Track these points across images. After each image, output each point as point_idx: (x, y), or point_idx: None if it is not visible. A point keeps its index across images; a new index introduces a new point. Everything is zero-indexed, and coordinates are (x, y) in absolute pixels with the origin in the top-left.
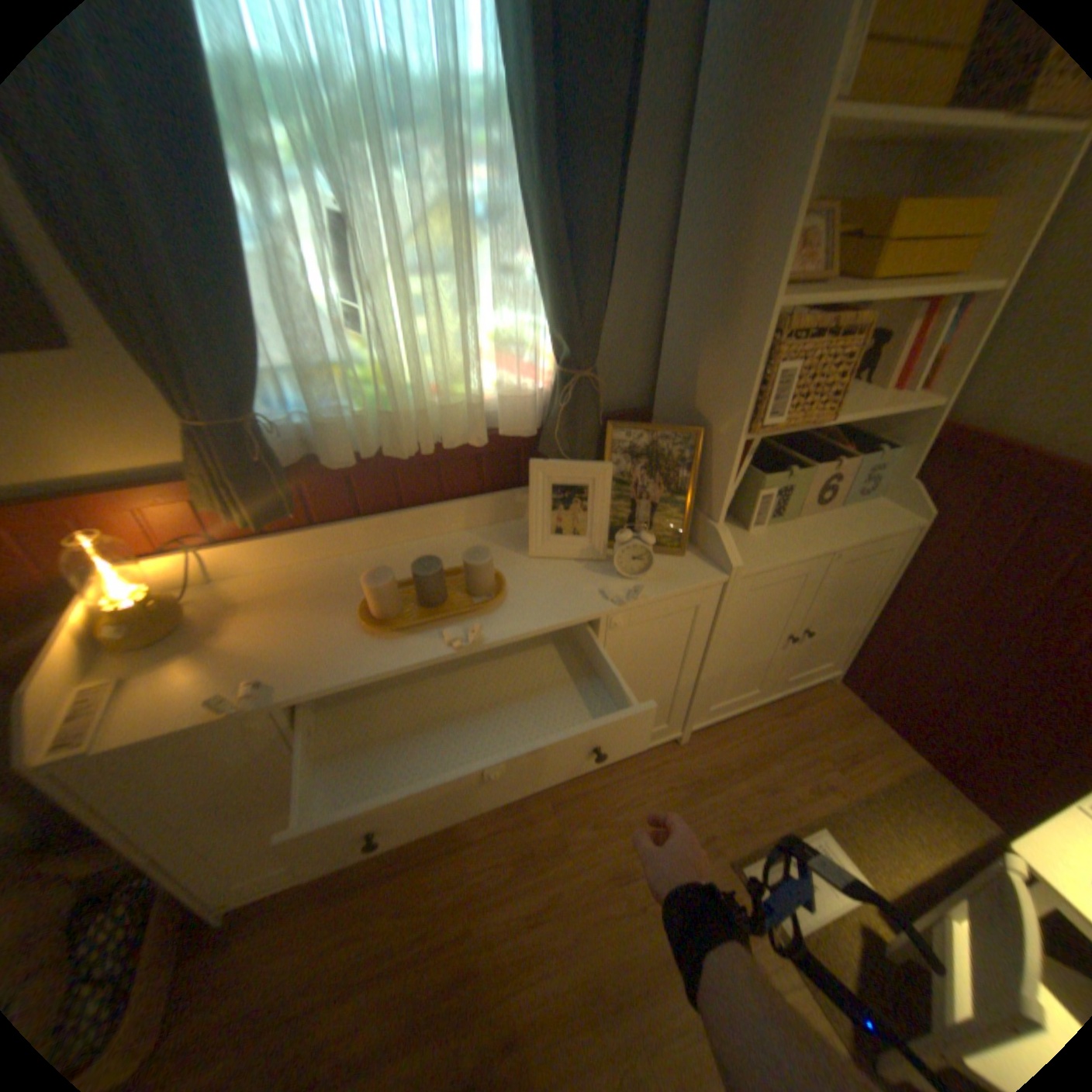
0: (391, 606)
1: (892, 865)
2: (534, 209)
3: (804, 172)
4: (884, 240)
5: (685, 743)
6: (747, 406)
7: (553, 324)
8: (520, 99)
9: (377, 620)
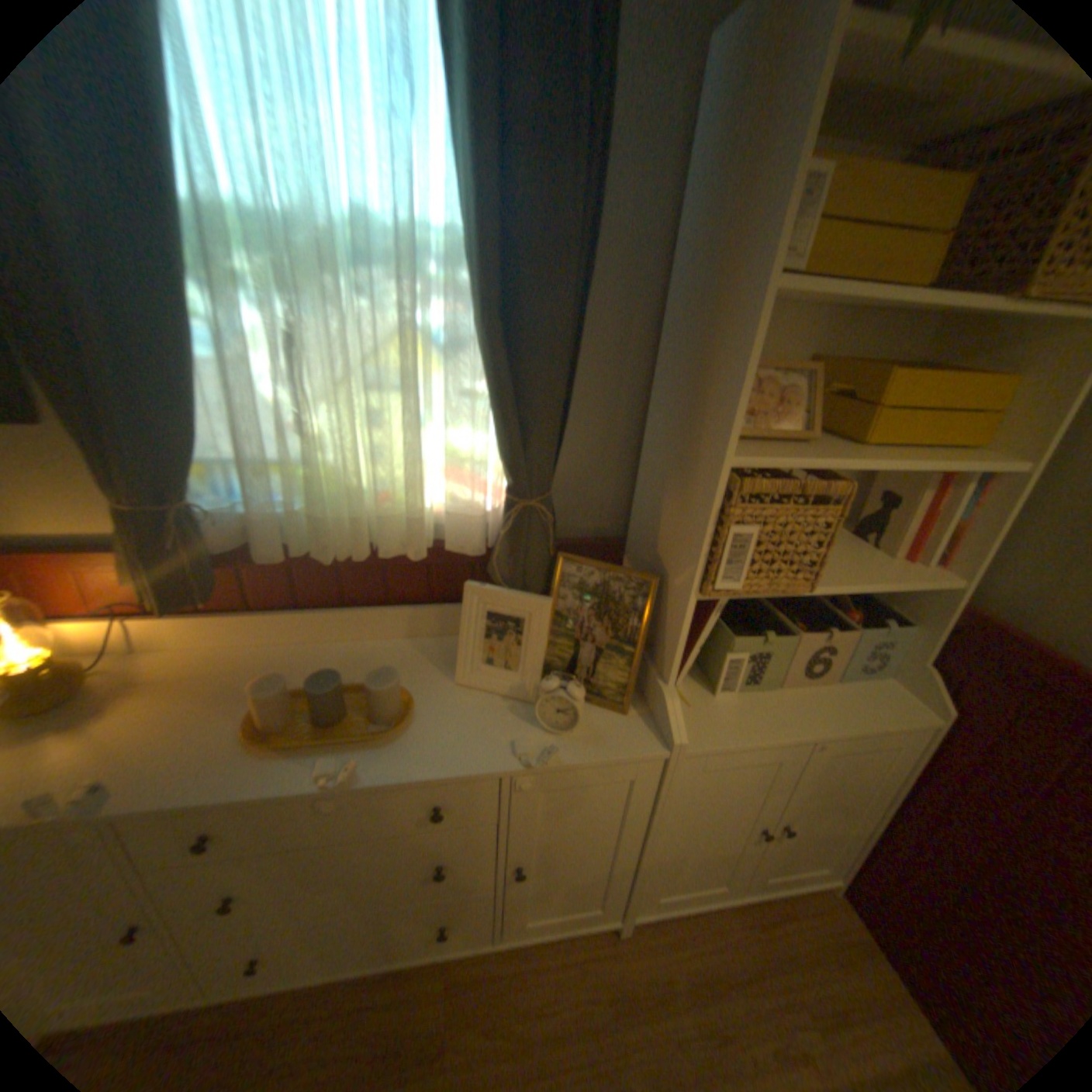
0: (272, 722)
1: None
2: (481, 342)
3: (753, 335)
4: (878, 404)
5: (628, 938)
6: (698, 564)
7: (499, 449)
8: (468, 245)
9: (252, 735)
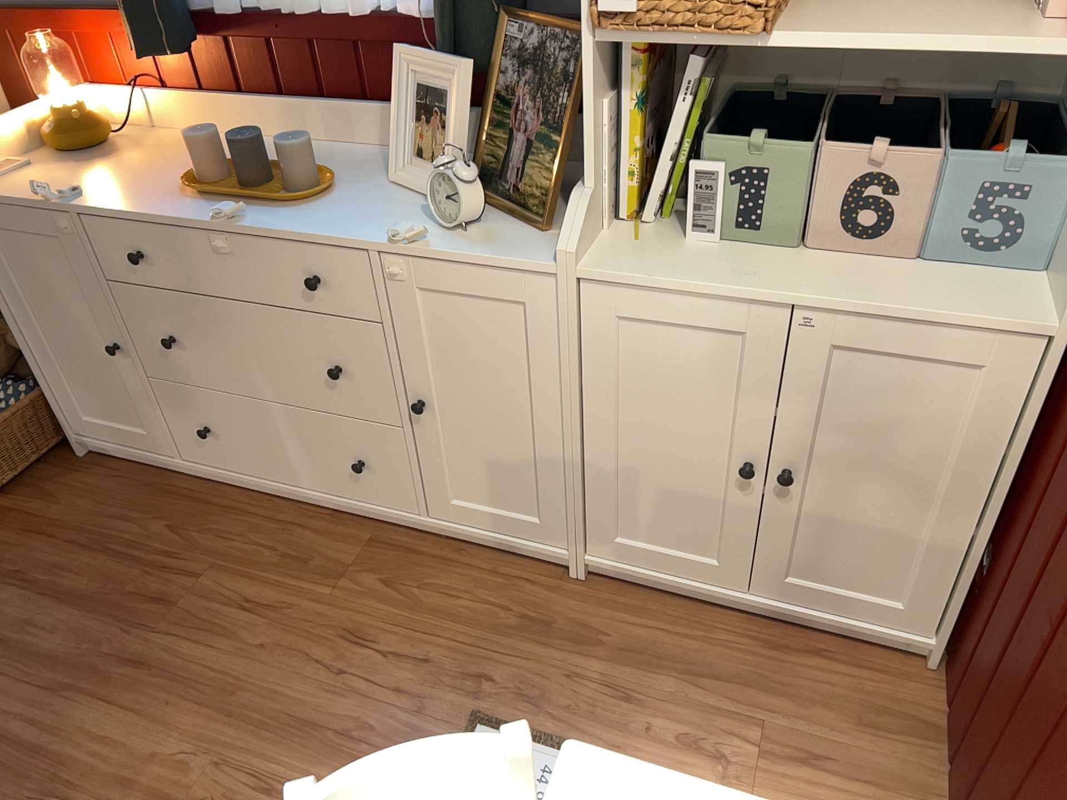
0: (214, 175)
1: None
2: None
3: None
4: None
5: (580, 578)
6: None
7: None
8: None
9: (197, 183)
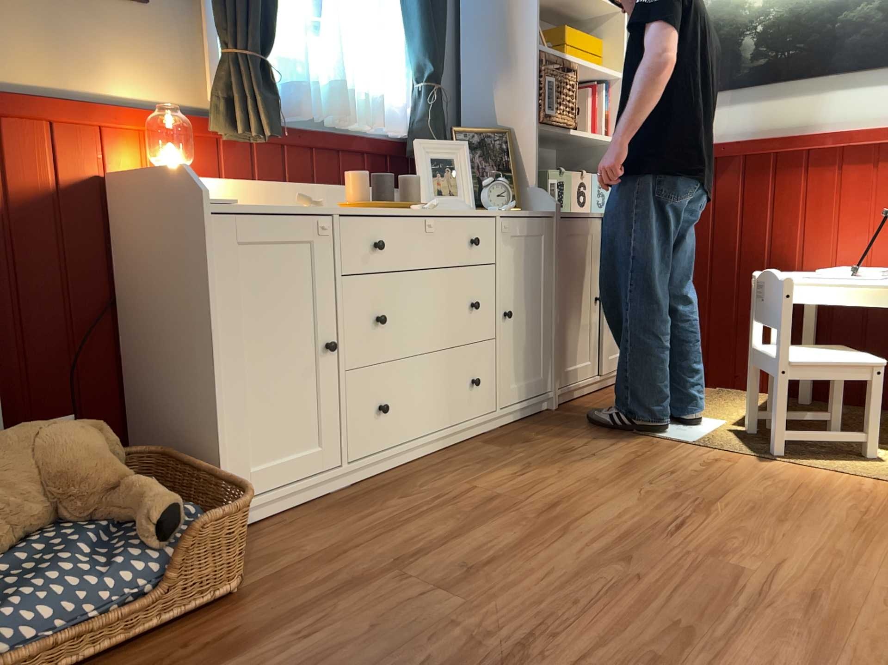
0: (366, 197)
1: (725, 414)
2: None
3: None
4: (563, 46)
5: (557, 409)
6: (534, 105)
7: (418, 57)
8: None
9: (361, 201)
